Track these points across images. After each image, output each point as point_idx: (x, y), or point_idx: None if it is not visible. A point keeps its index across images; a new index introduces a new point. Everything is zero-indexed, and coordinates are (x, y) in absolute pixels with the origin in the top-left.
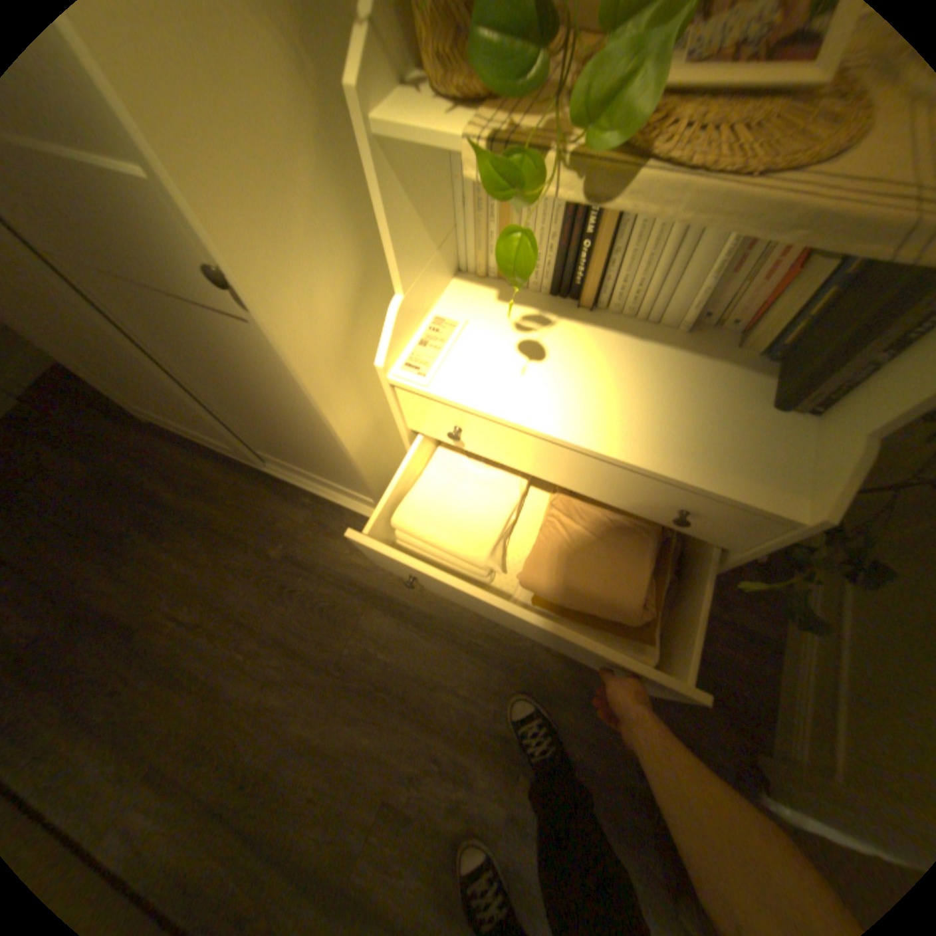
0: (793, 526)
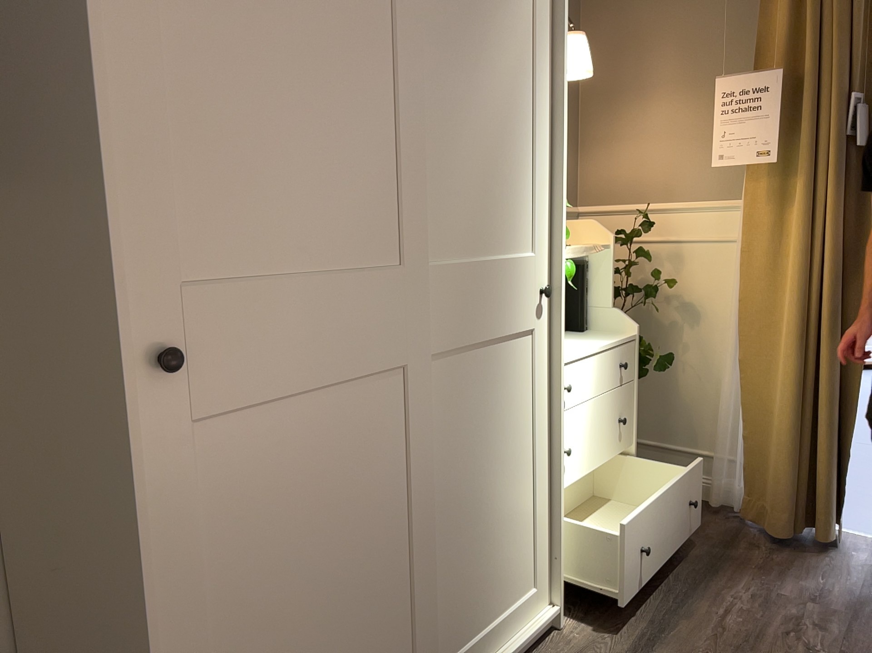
0: (630, 339)
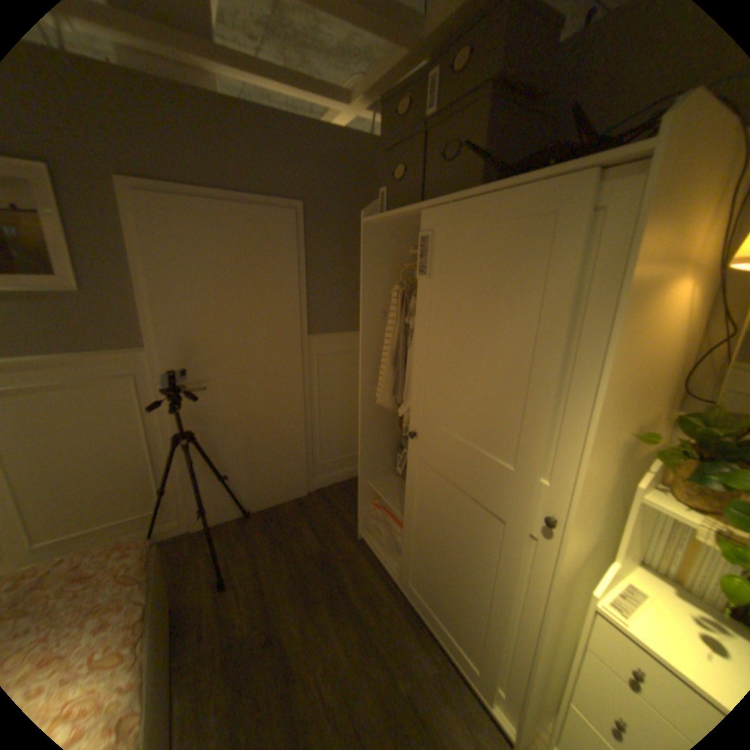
0: None
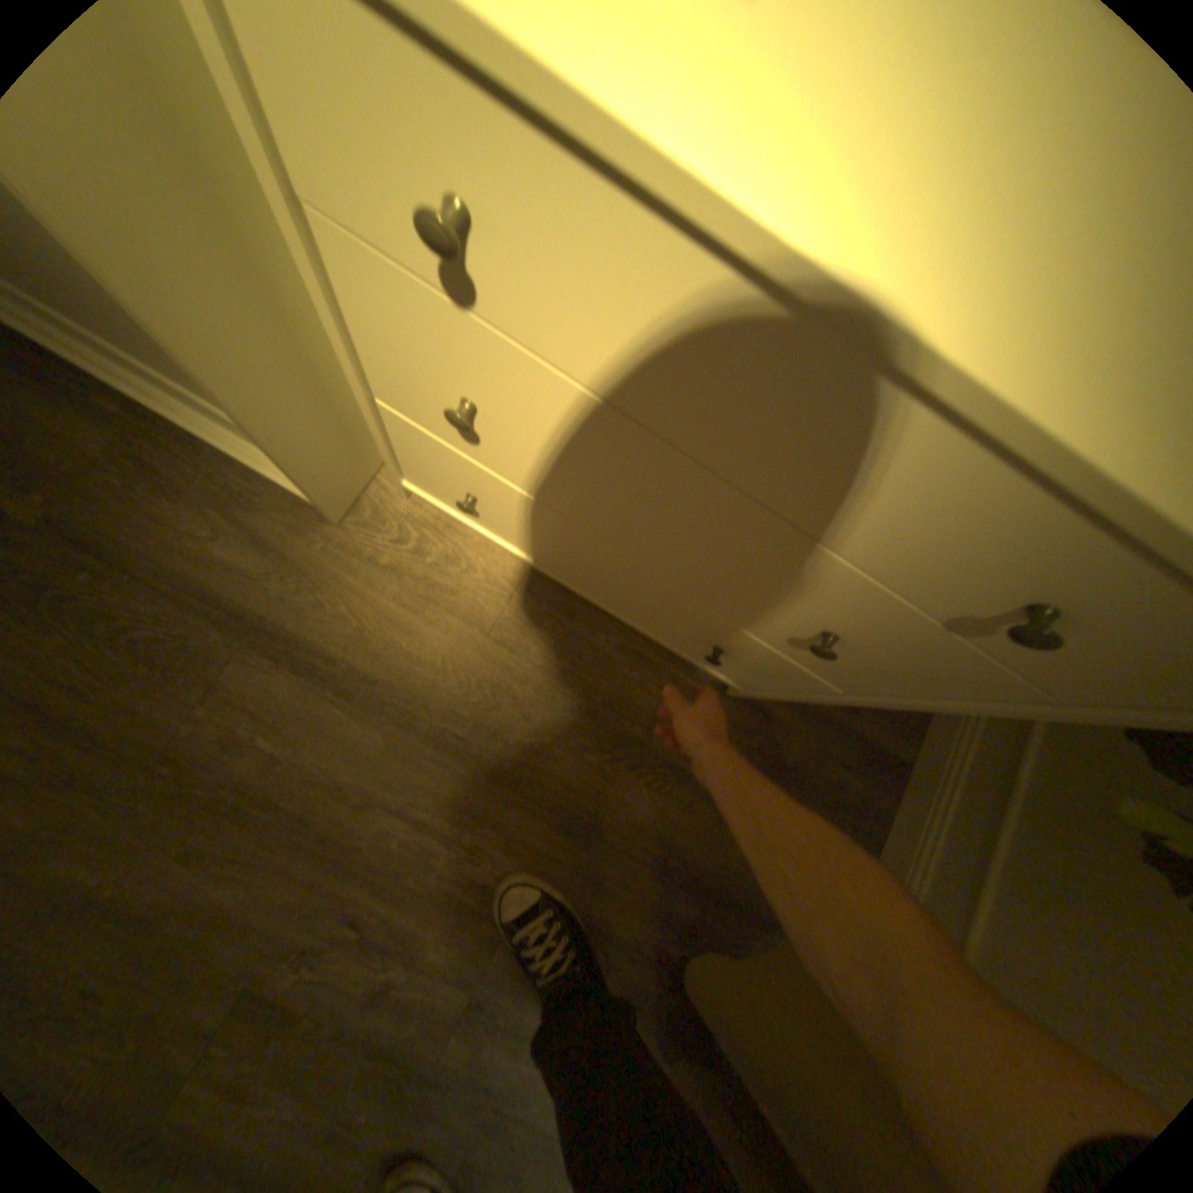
0: None
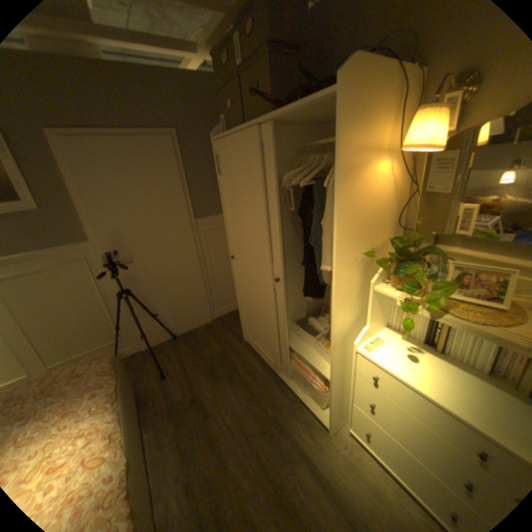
0: None
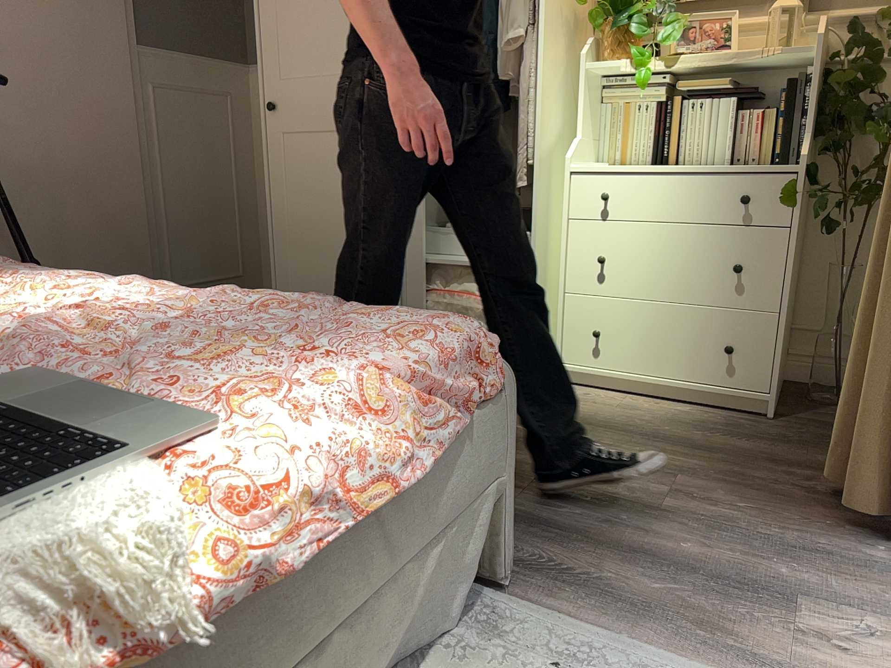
0: (796, 174)
